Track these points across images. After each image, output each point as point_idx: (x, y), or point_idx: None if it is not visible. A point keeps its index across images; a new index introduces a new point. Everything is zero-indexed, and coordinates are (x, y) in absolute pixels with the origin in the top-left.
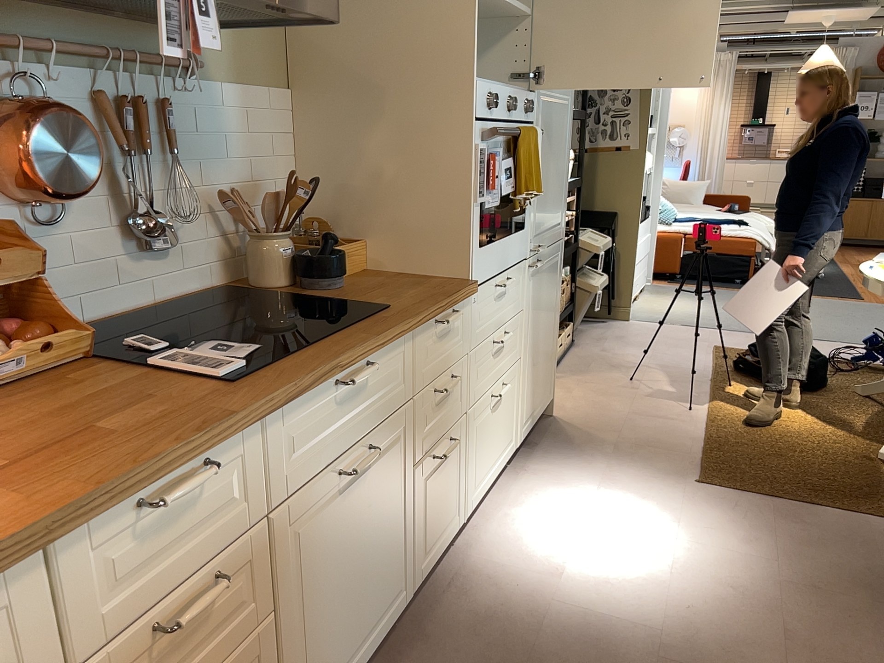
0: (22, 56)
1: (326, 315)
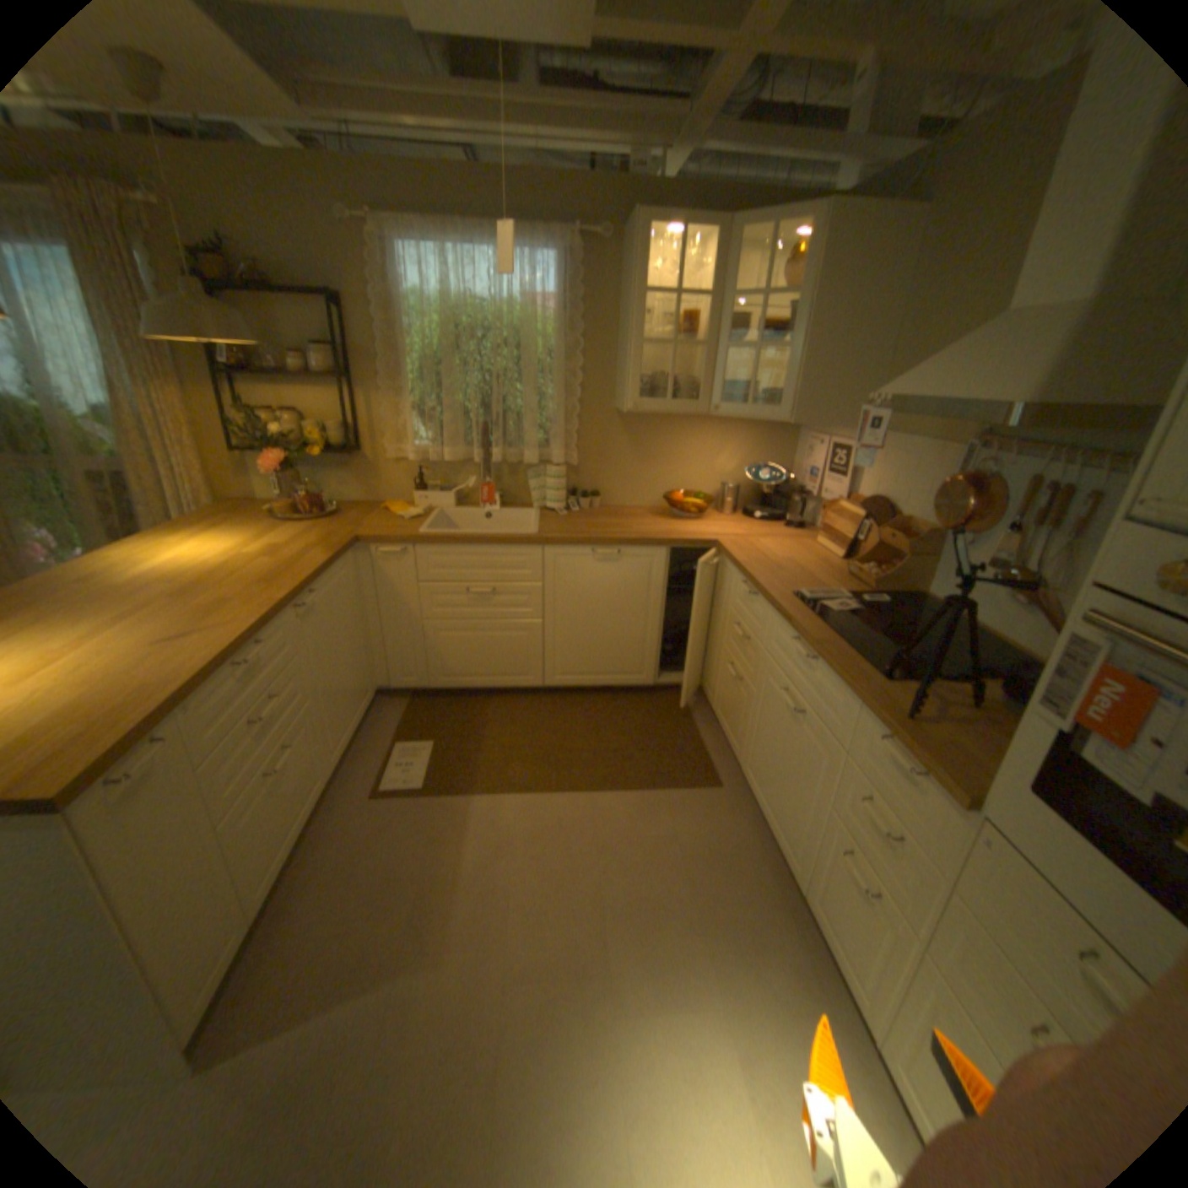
0: (1011, 449)
1: (924, 679)
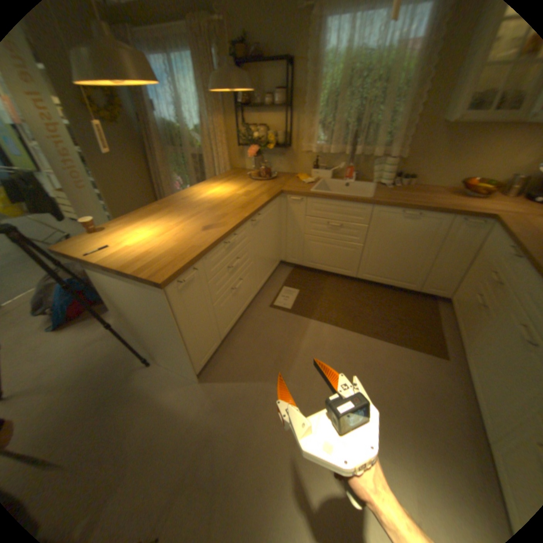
0: None
1: None
